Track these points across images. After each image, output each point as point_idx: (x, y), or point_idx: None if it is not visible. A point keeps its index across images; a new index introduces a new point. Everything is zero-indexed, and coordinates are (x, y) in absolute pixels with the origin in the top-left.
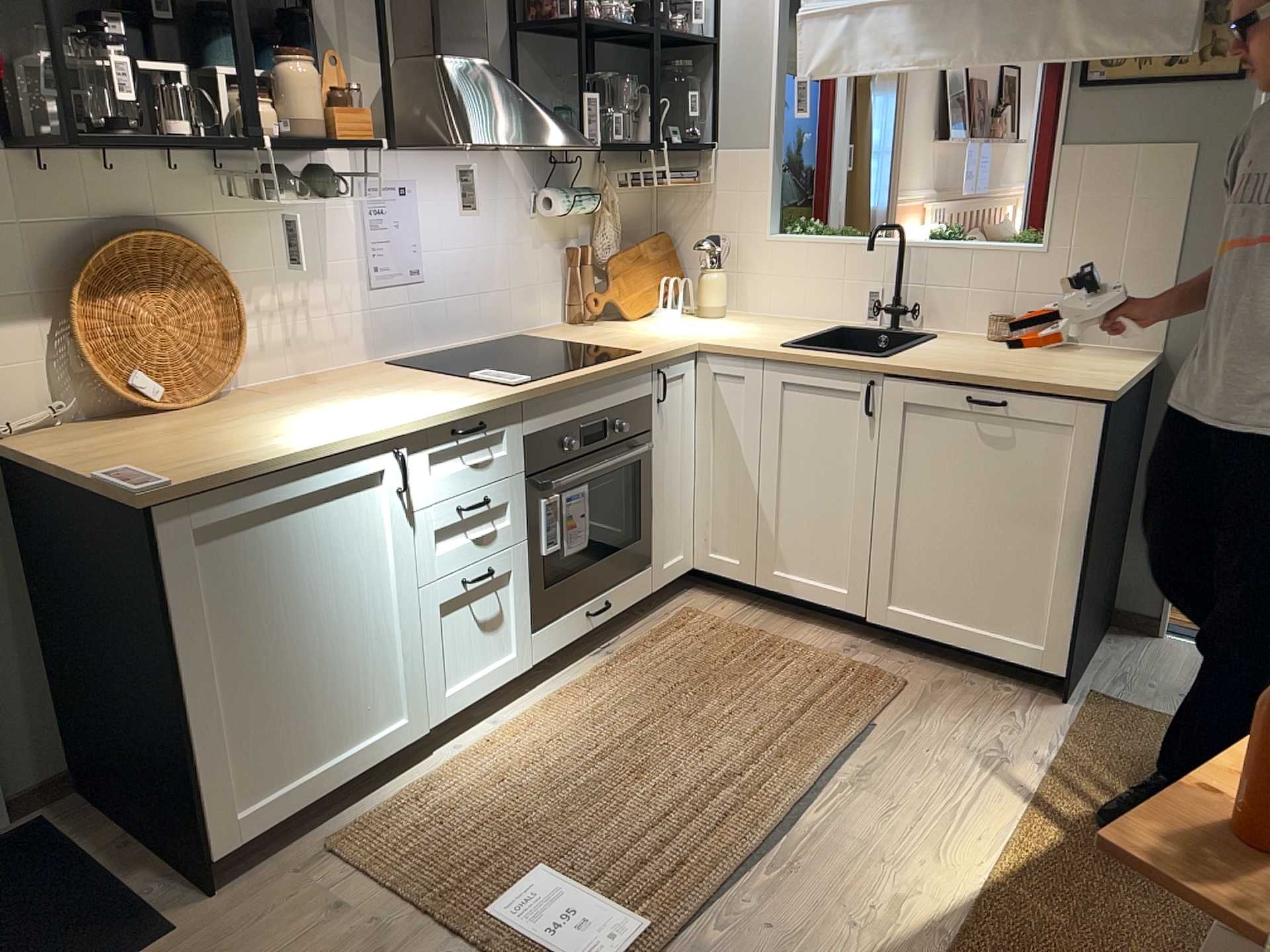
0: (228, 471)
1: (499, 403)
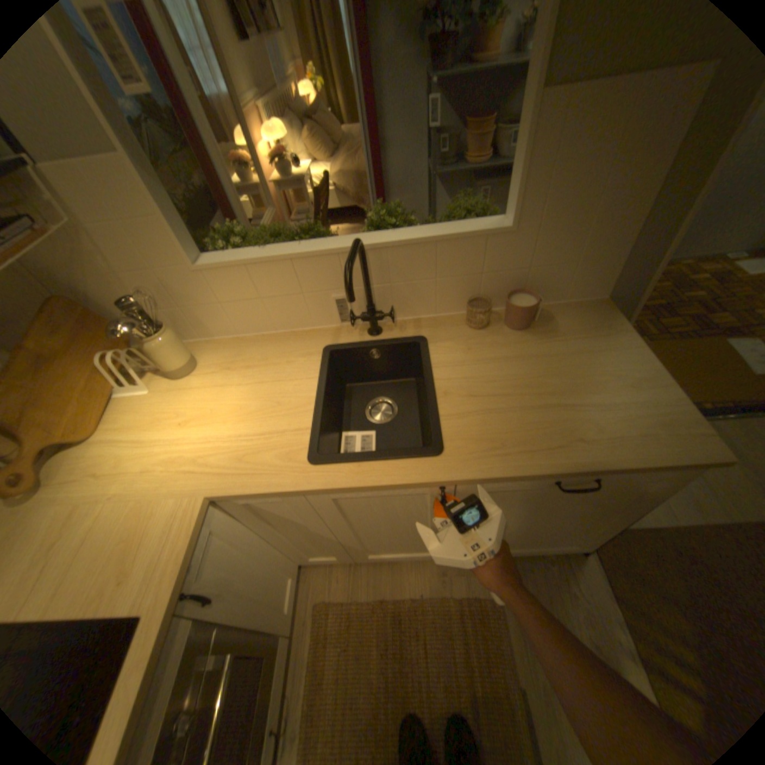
0: None
1: None
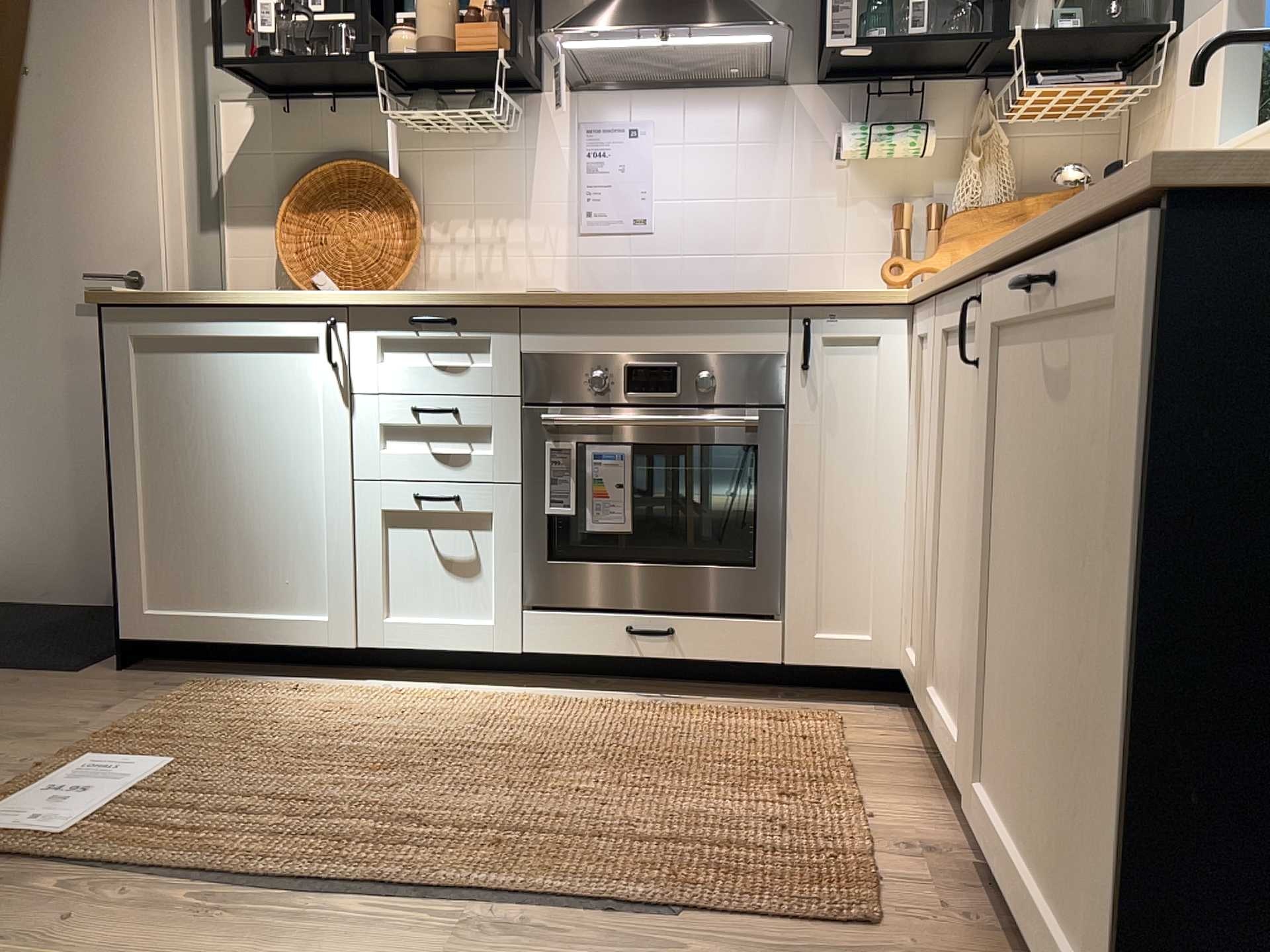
0: (161, 293)
1: (474, 300)
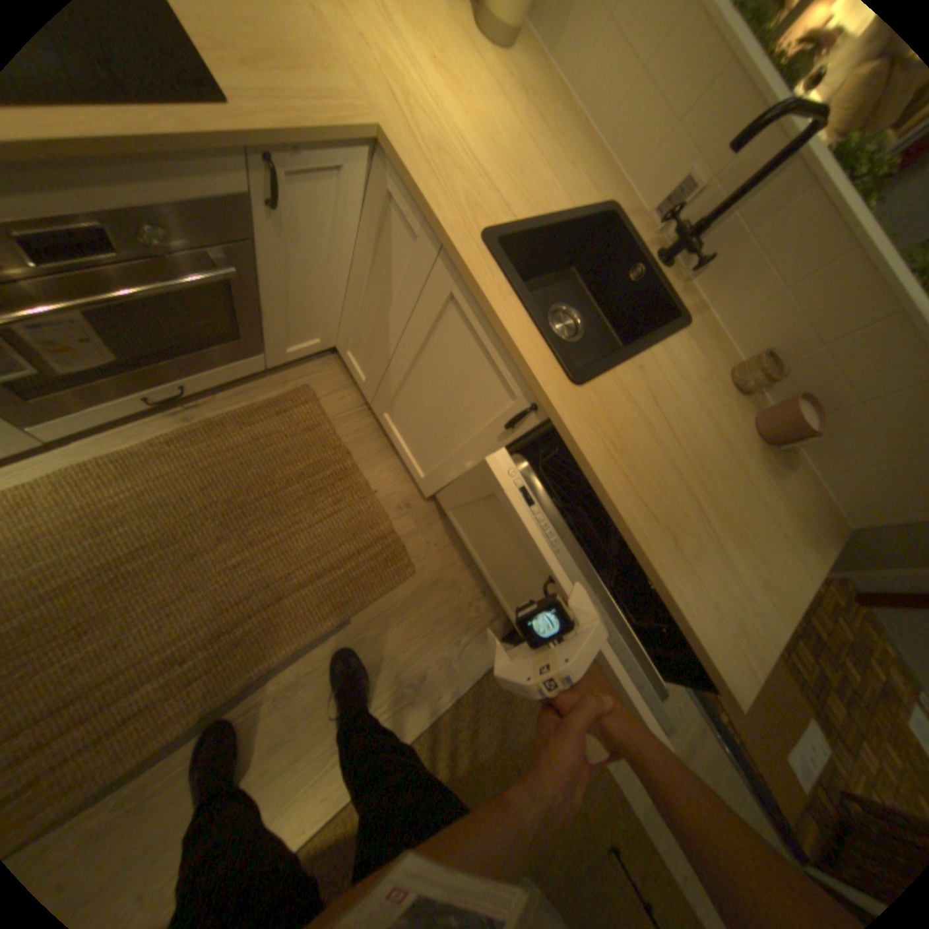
0: None
1: None
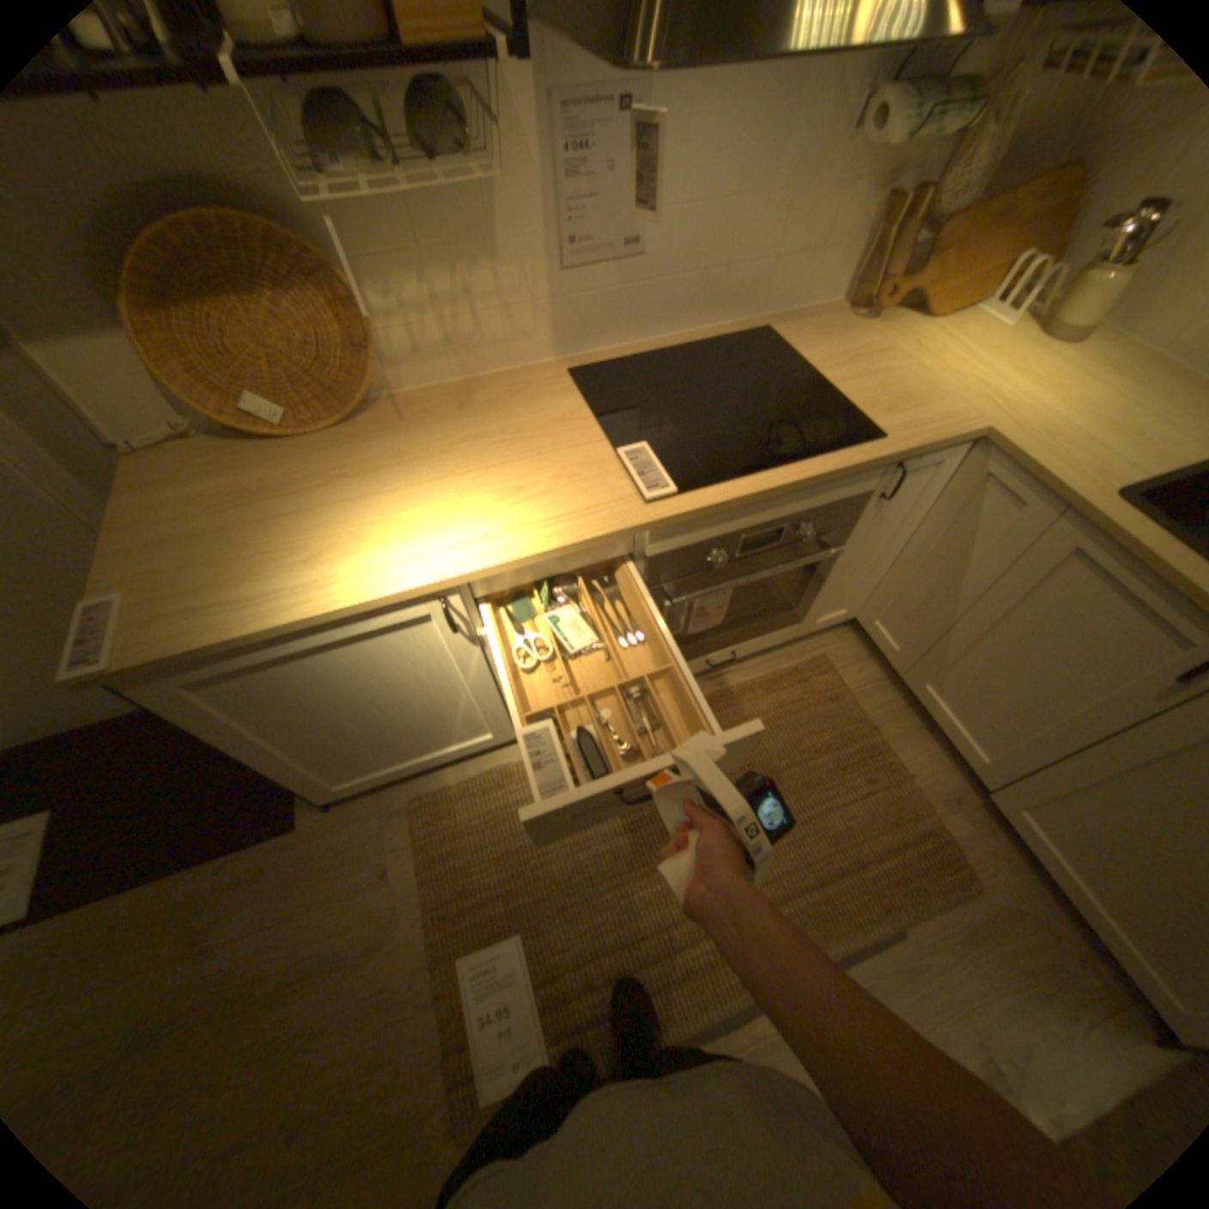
0: (189, 644)
1: (607, 538)
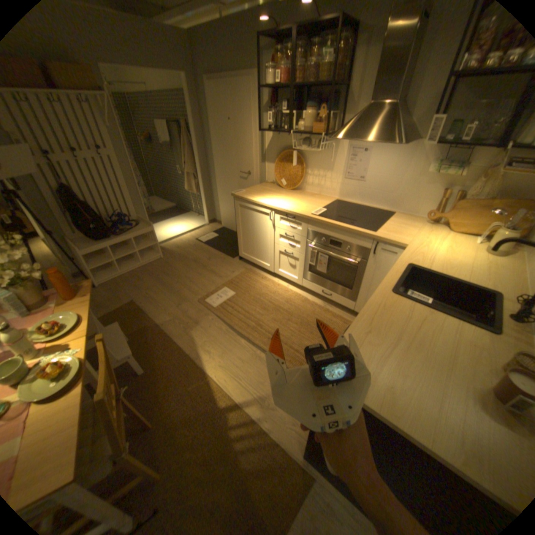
0: (242, 197)
1: (298, 215)
